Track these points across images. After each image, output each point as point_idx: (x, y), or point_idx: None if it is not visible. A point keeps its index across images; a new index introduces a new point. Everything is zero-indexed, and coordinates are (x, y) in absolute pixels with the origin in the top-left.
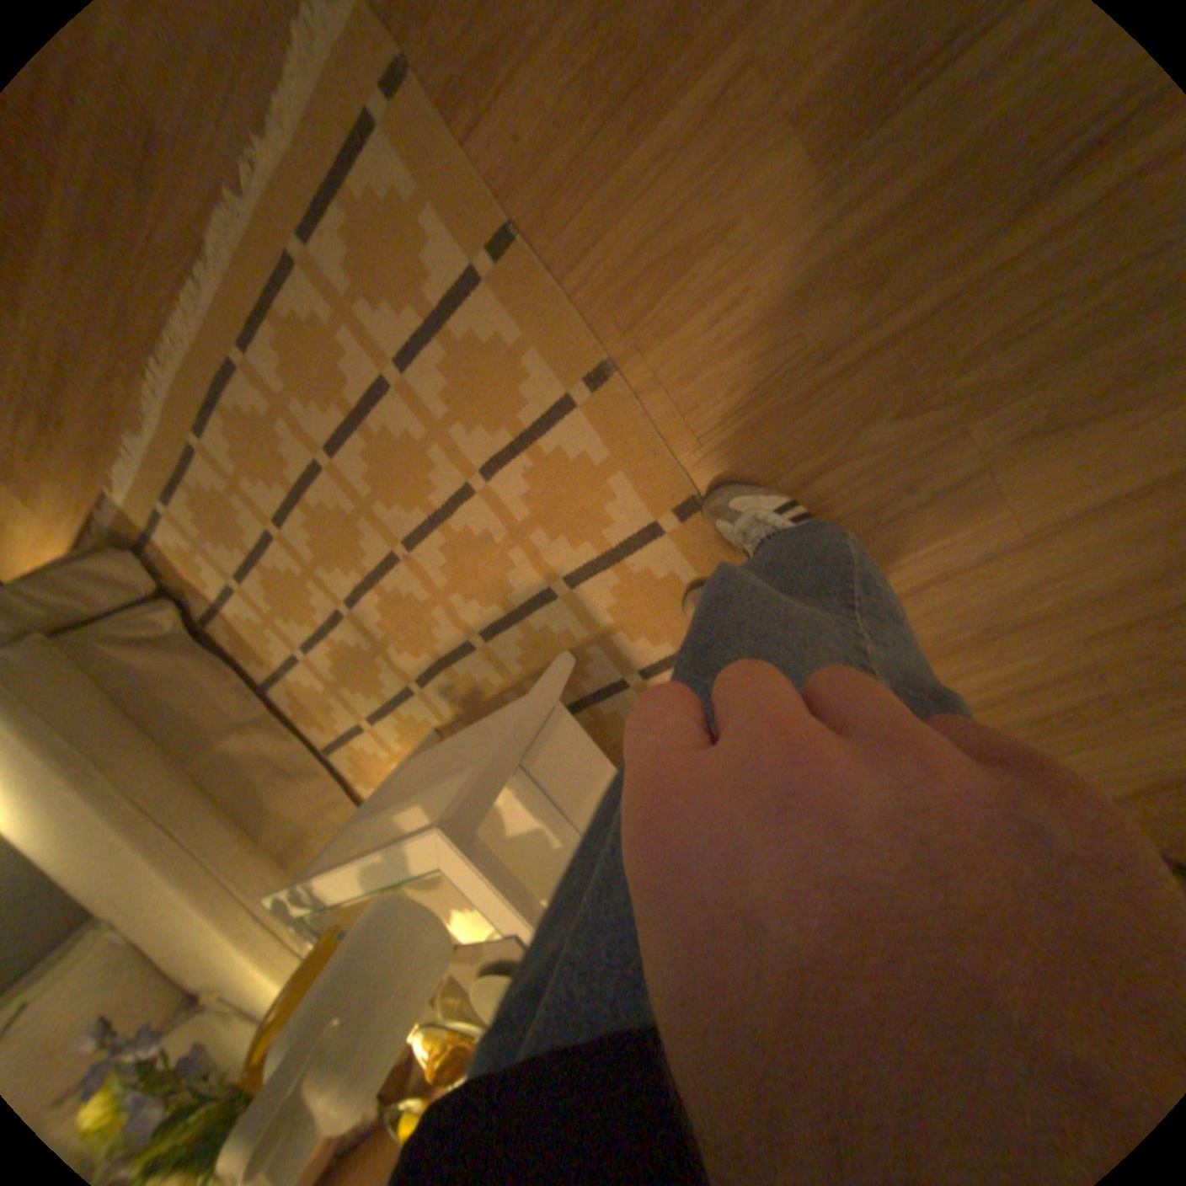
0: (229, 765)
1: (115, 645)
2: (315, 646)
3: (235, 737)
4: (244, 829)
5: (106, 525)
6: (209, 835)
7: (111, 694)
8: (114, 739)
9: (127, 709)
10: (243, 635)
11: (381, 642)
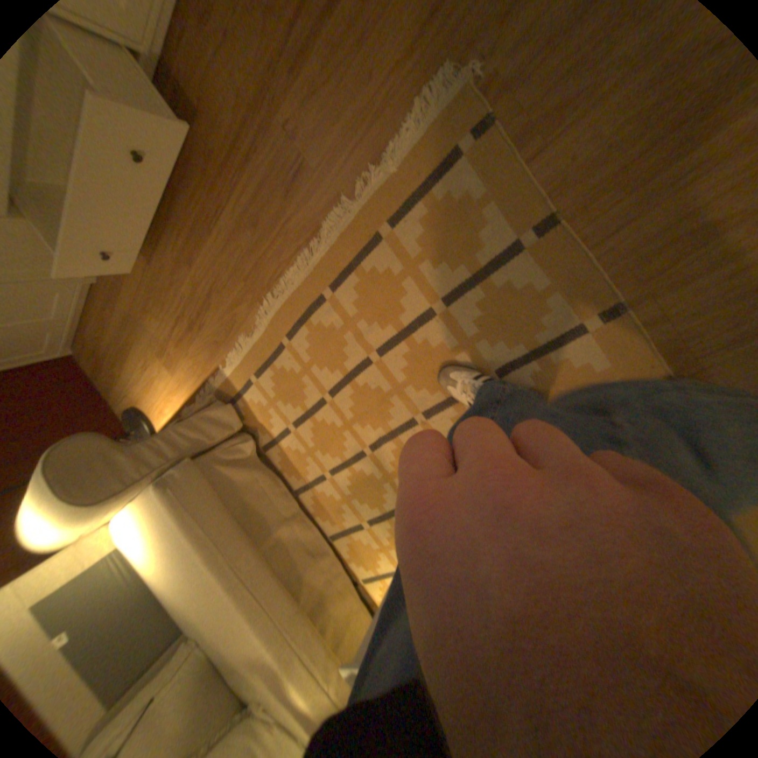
0: (282, 547)
1: (224, 465)
2: (341, 471)
3: (284, 528)
4: (292, 594)
5: (217, 388)
6: (277, 600)
7: (223, 498)
8: (227, 531)
9: (230, 509)
10: (292, 460)
11: (392, 474)
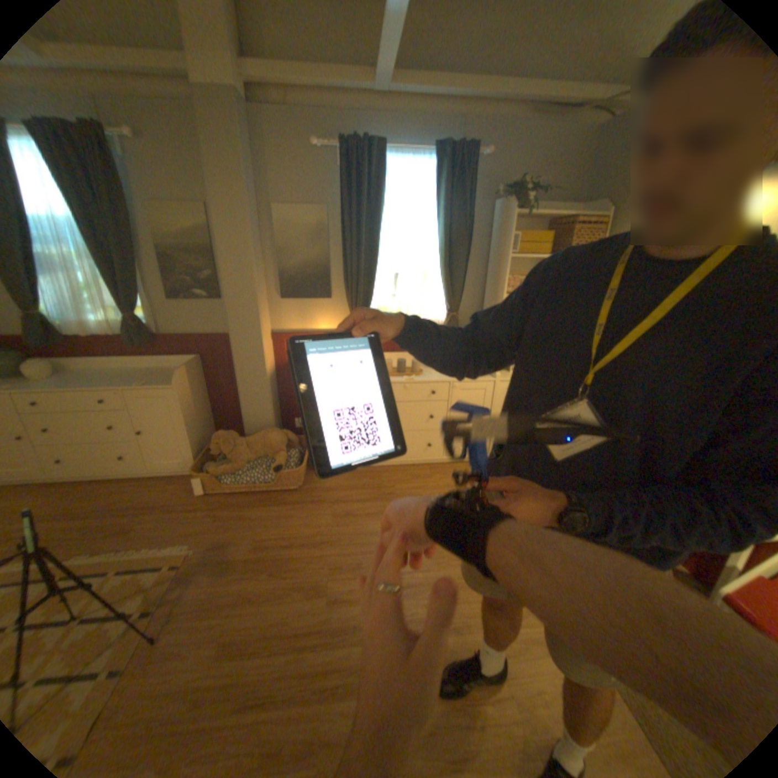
0: None
1: None
2: None
3: None
4: None
5: None
6: None
7: None
8: None
9: None
10: None
11: None
